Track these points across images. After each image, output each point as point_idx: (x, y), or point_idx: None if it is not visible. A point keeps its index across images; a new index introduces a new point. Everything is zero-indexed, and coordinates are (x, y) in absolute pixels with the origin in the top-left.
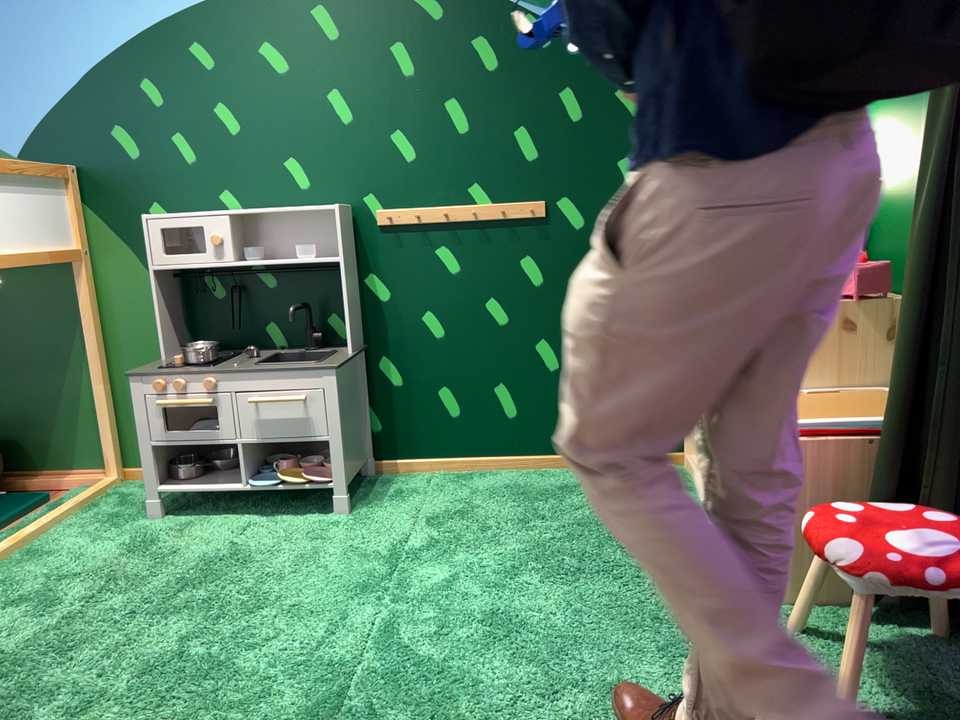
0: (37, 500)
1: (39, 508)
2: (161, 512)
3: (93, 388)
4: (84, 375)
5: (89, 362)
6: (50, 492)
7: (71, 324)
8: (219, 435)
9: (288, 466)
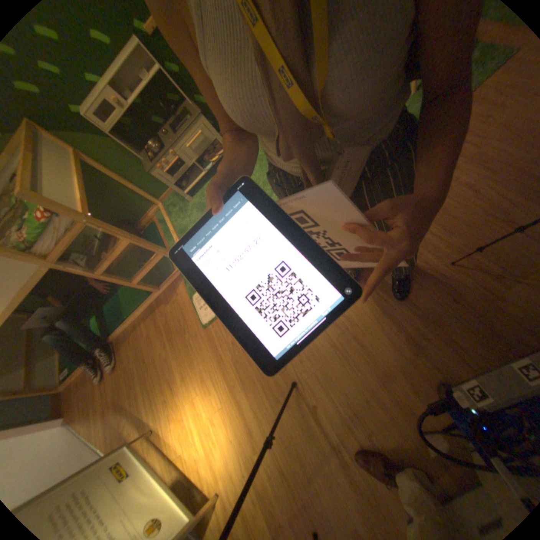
0: (153, 225)
1: (157, 226)
2: (188, 198)
3: (126, 188)
4: (120, 187)
5: (116, 182)
6: (150, 222)
7: (98, 176)
8: (182, 166)
9: (207, 157)
